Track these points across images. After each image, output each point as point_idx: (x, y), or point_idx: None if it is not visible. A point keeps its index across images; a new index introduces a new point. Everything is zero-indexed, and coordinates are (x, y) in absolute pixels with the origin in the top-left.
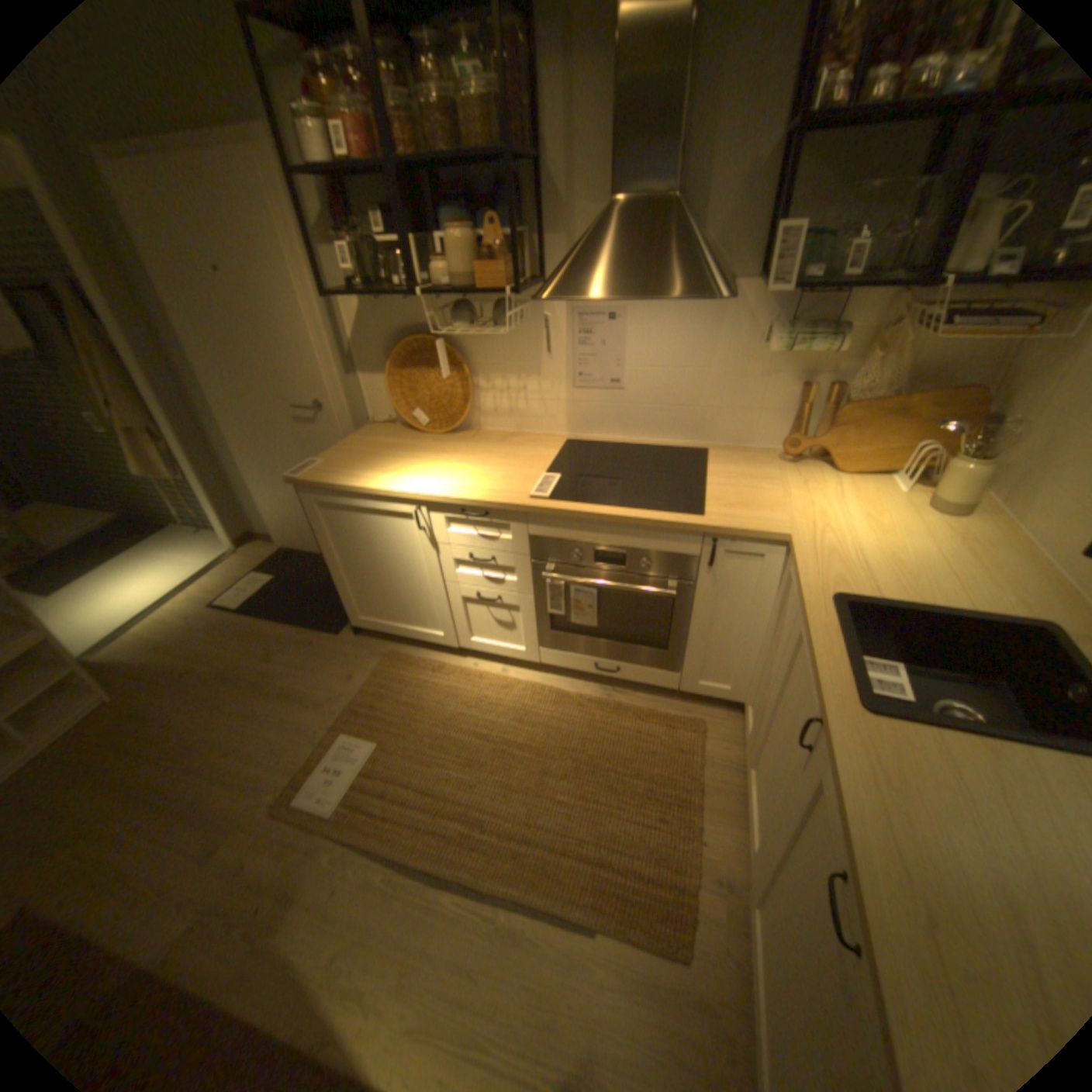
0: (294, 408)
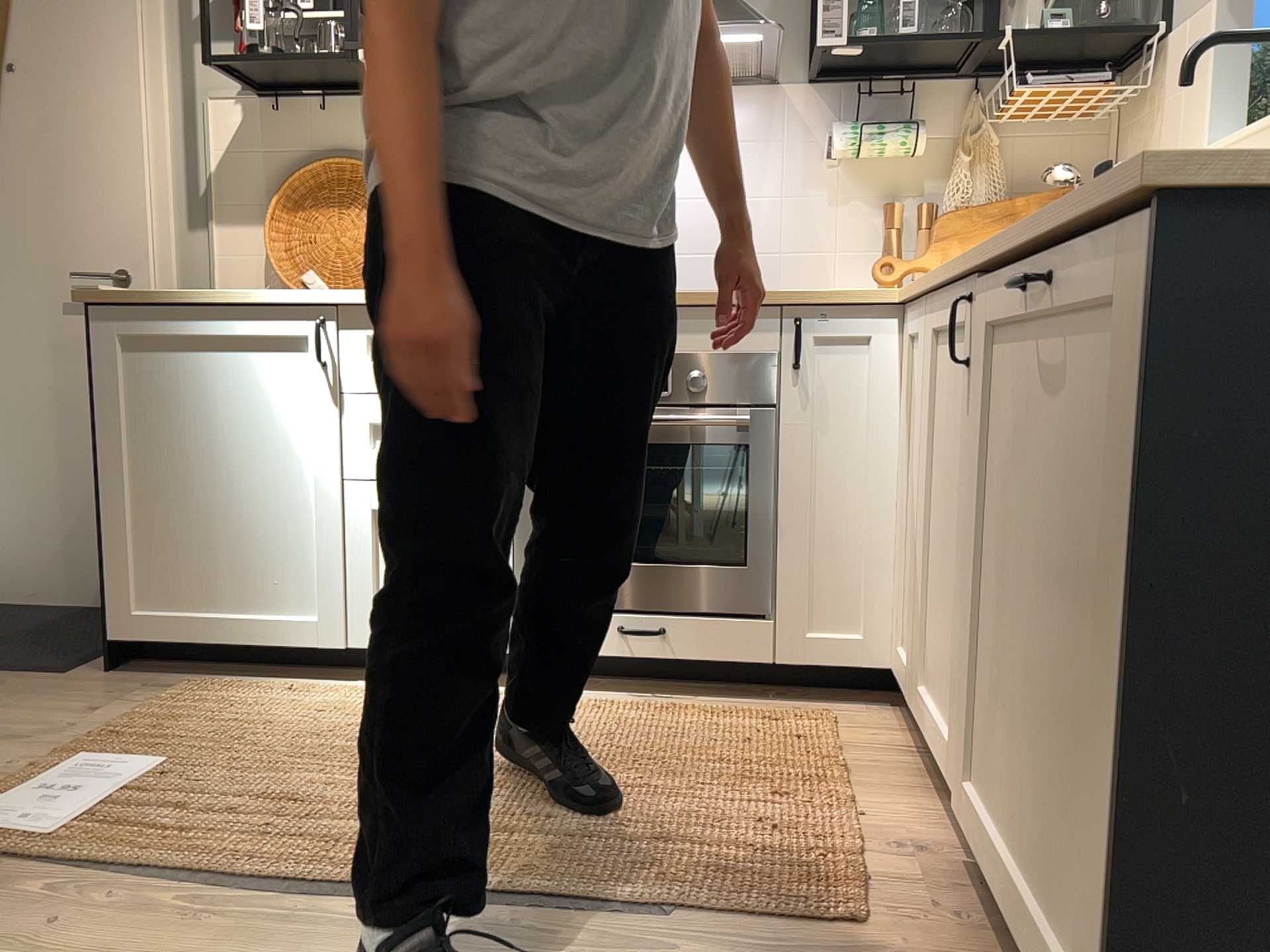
0: (84, 277)
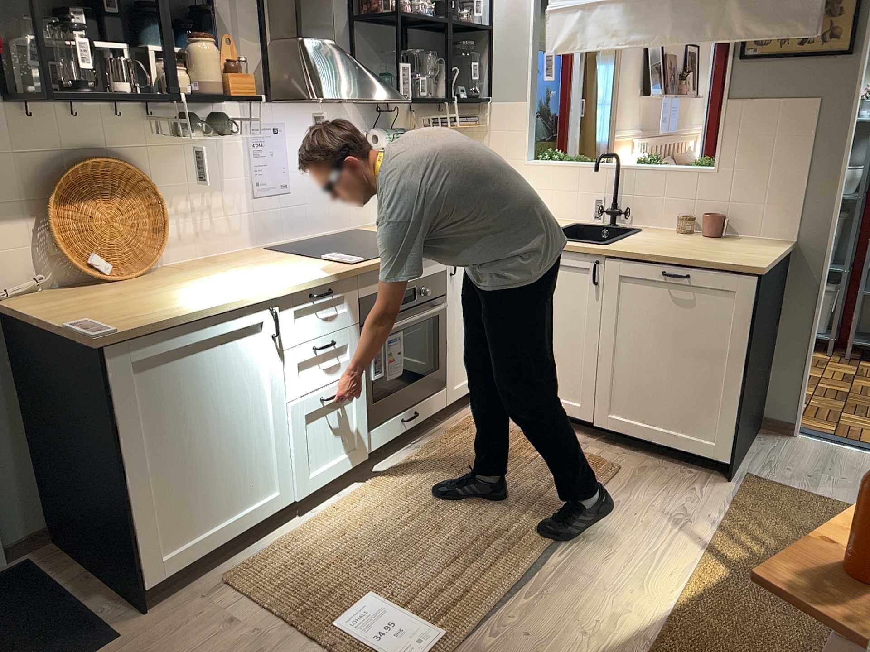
0: None
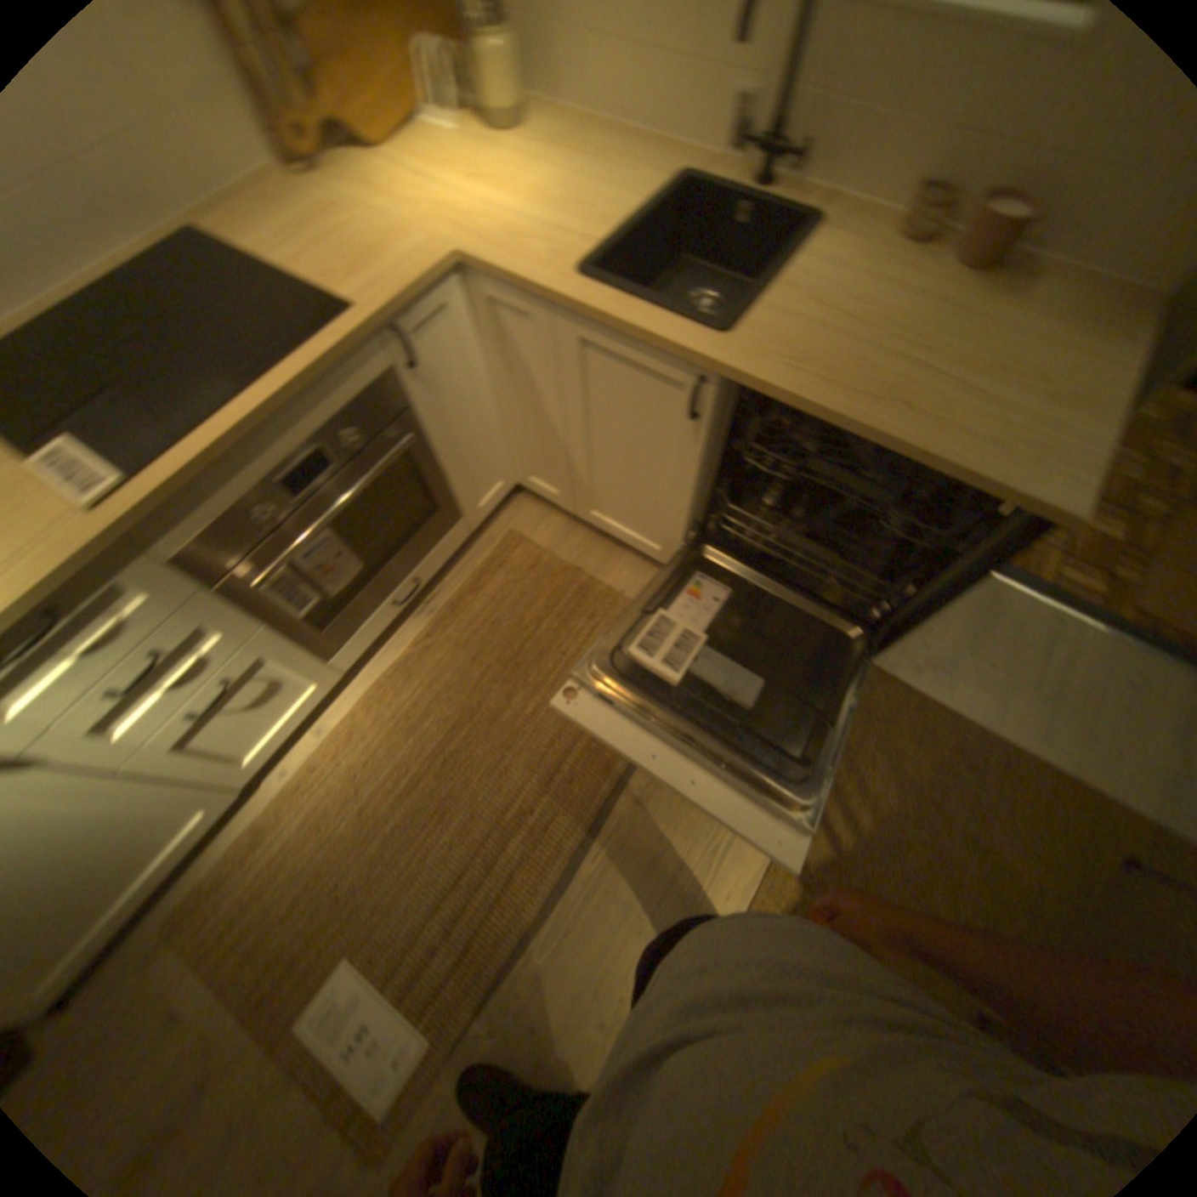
0: None
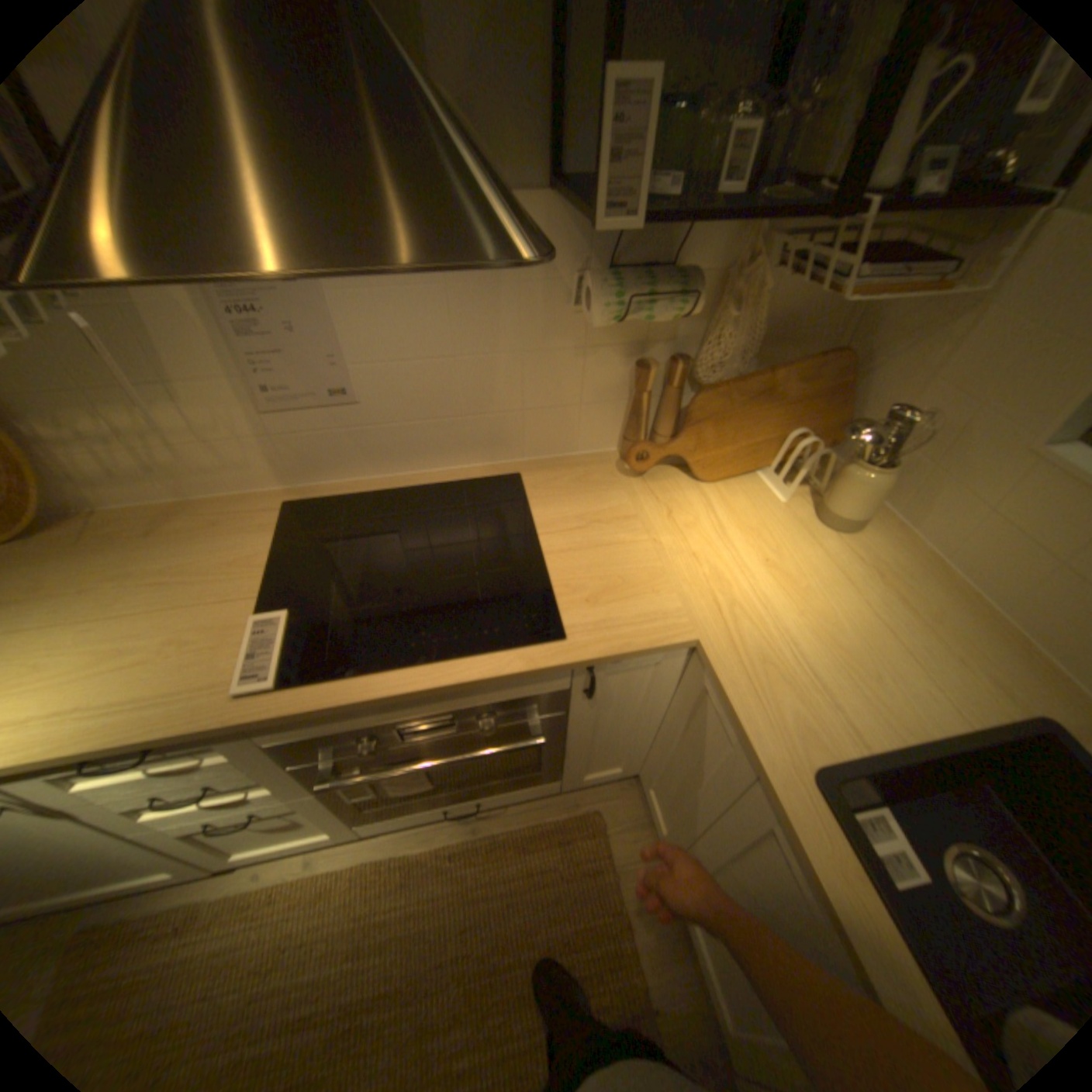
0: None
